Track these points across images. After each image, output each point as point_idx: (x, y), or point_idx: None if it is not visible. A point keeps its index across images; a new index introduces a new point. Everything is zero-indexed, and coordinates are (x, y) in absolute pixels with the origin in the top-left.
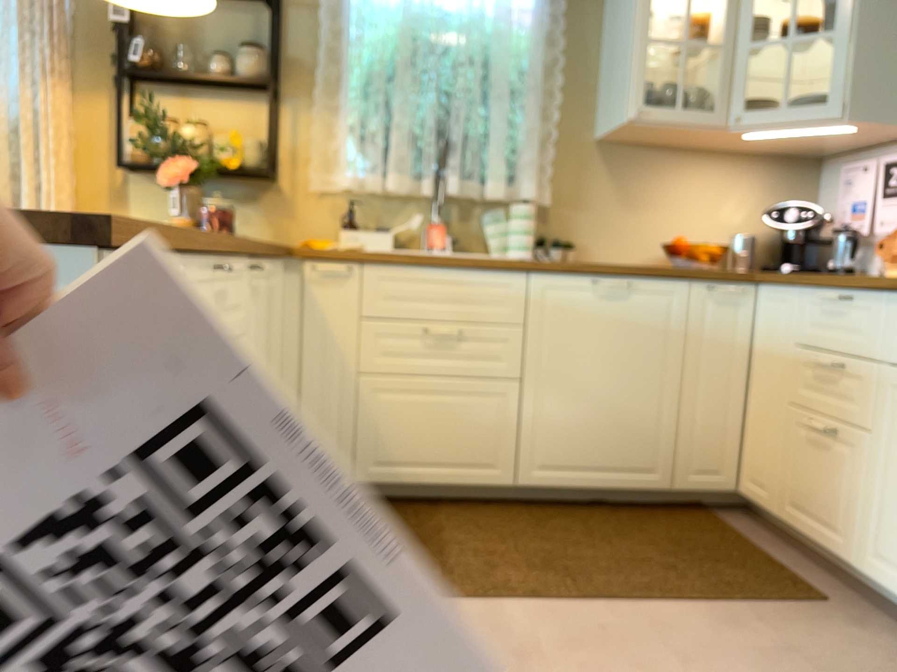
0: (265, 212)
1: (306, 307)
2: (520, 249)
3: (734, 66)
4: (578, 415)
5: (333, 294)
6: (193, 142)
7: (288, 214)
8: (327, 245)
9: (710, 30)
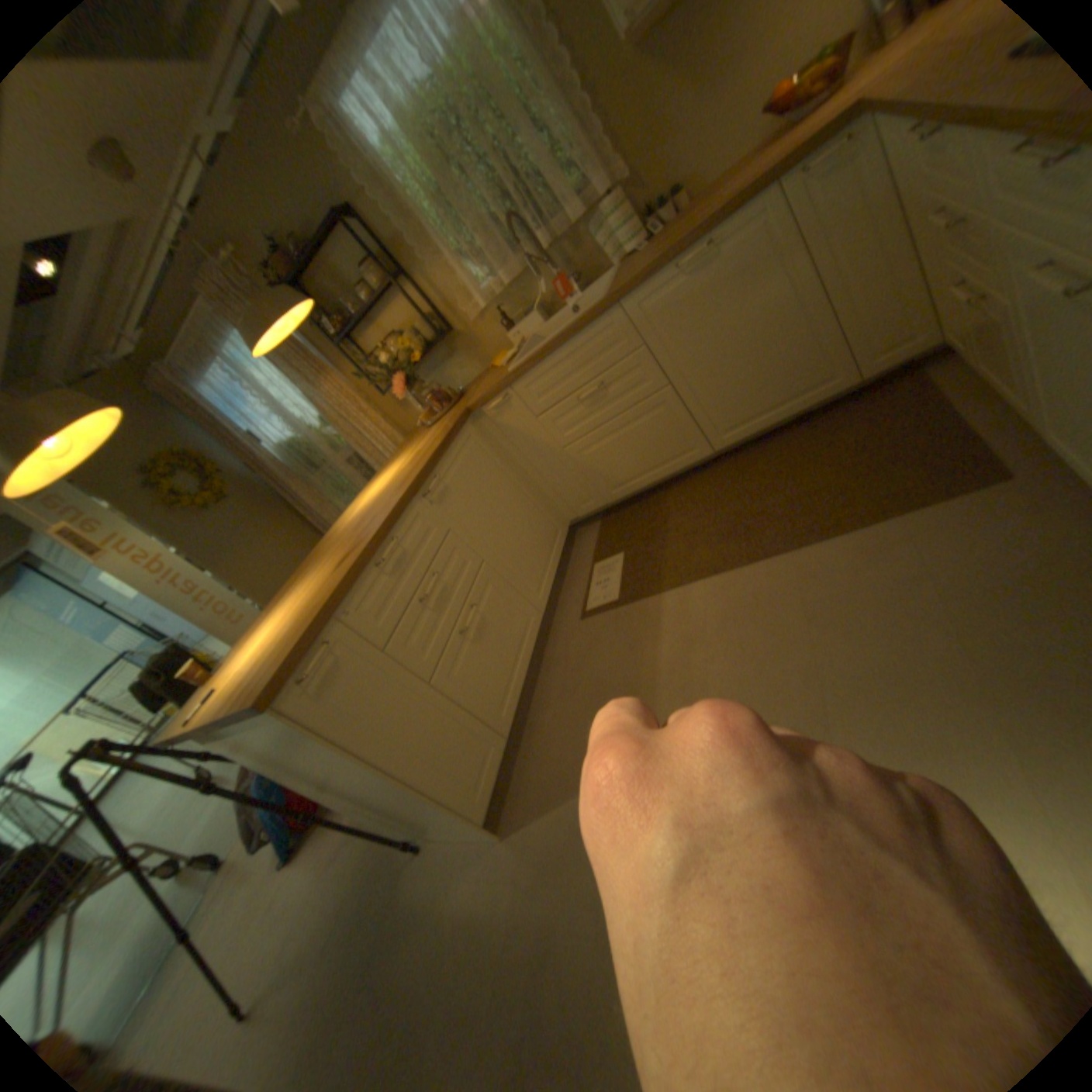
0: (465, 353)
1: (506, 431)
2: (629, 243)
3: None
4: (734, 378)
5: (512, 414)
6: (396, 352)
7: (476, 344)
8: (502, 359)
9: None
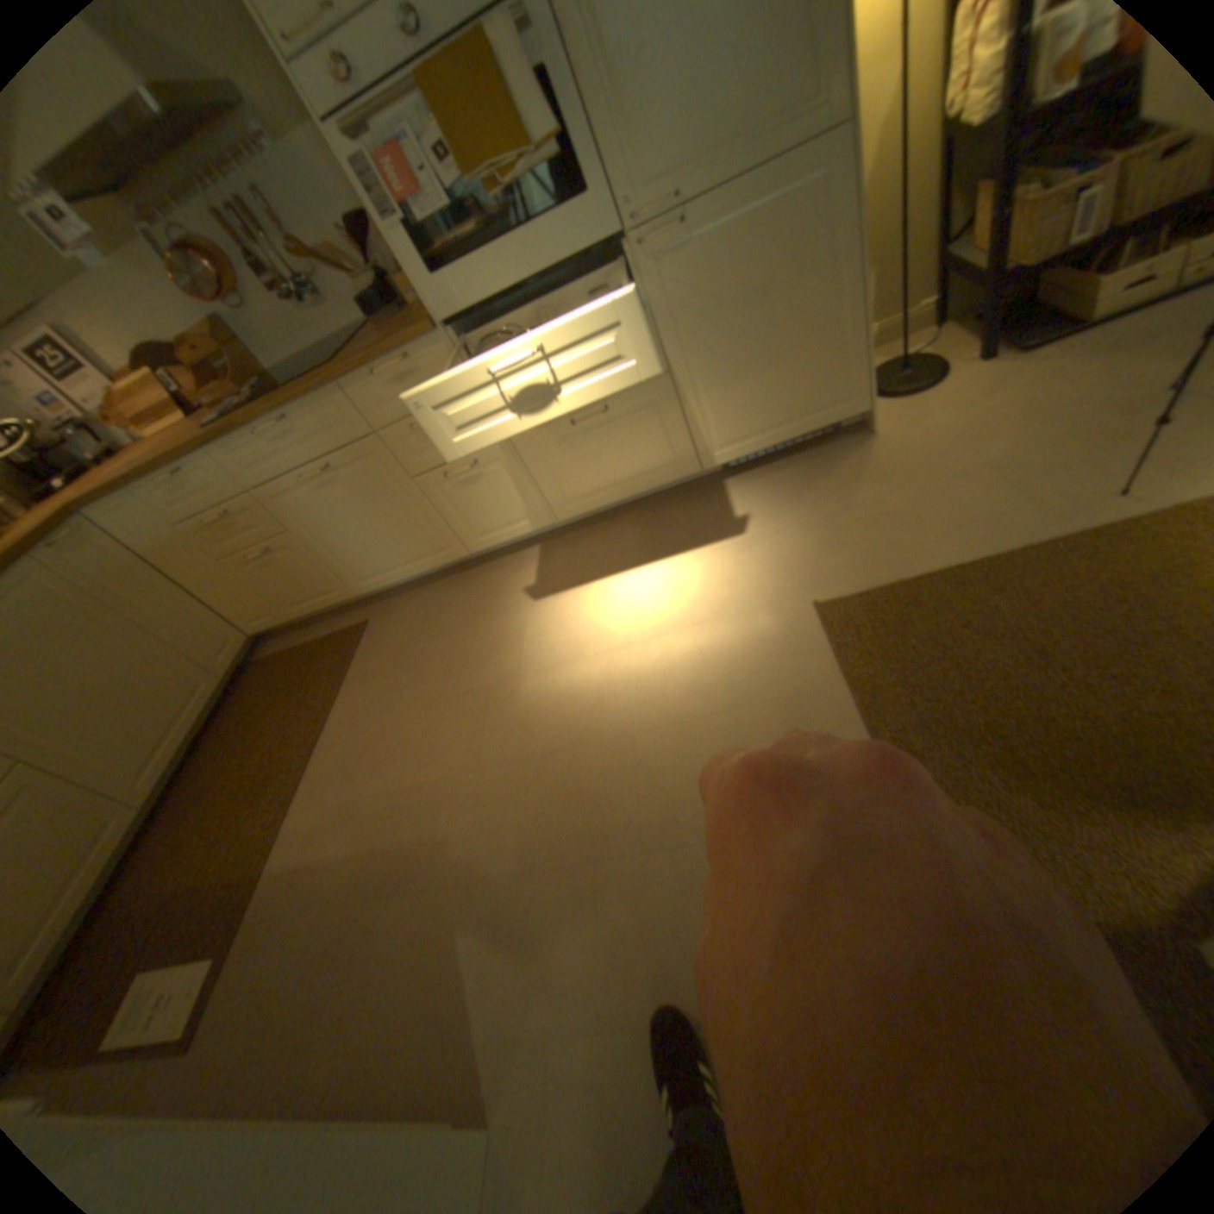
0: None
1: None
2: None
3: None
4: (104, 722)
5: None
6: None
7: None
8: None
9: None
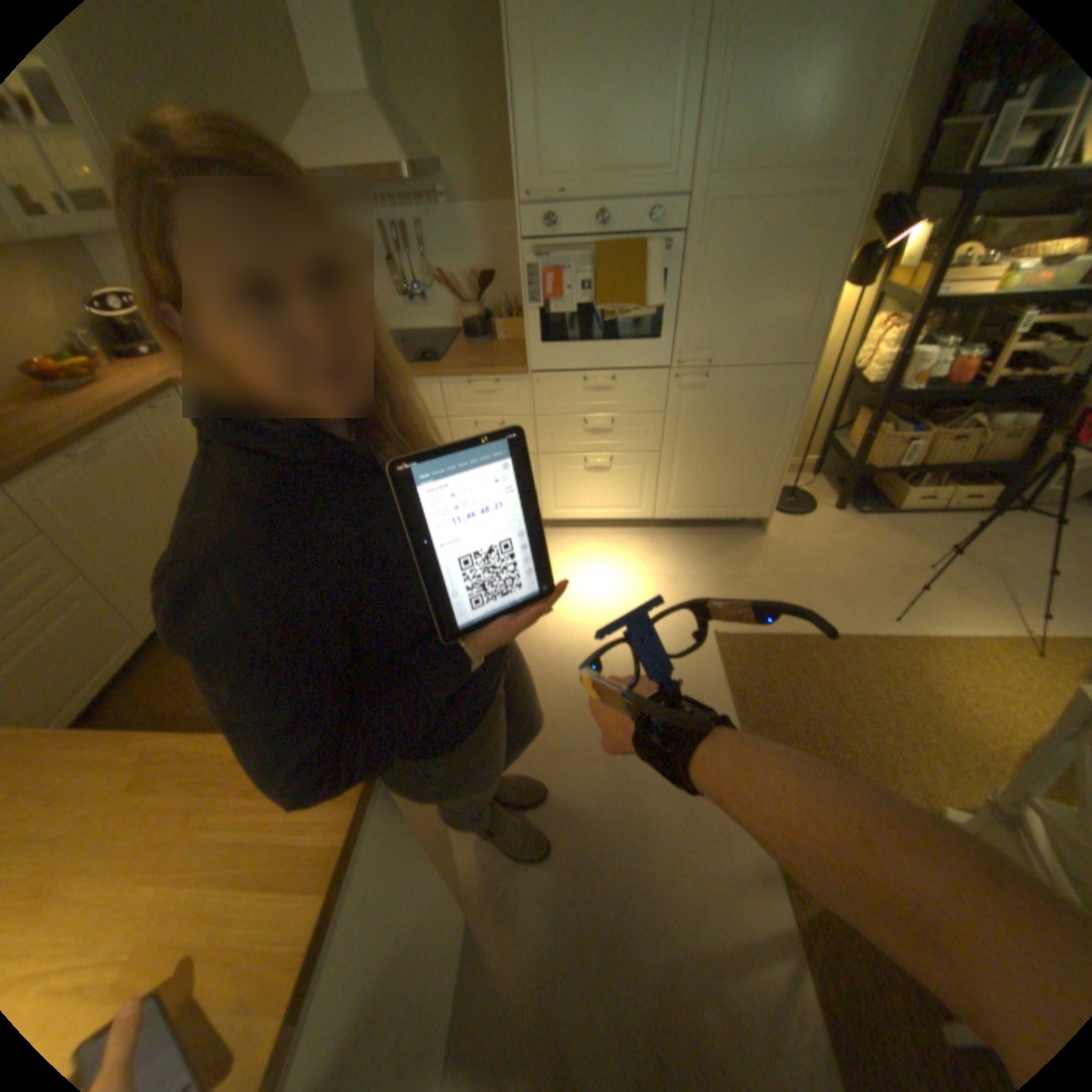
0: None
1: None
2: None
3: None
4: (140, 561)
5: None
6: None
7: None
8: None
9: None
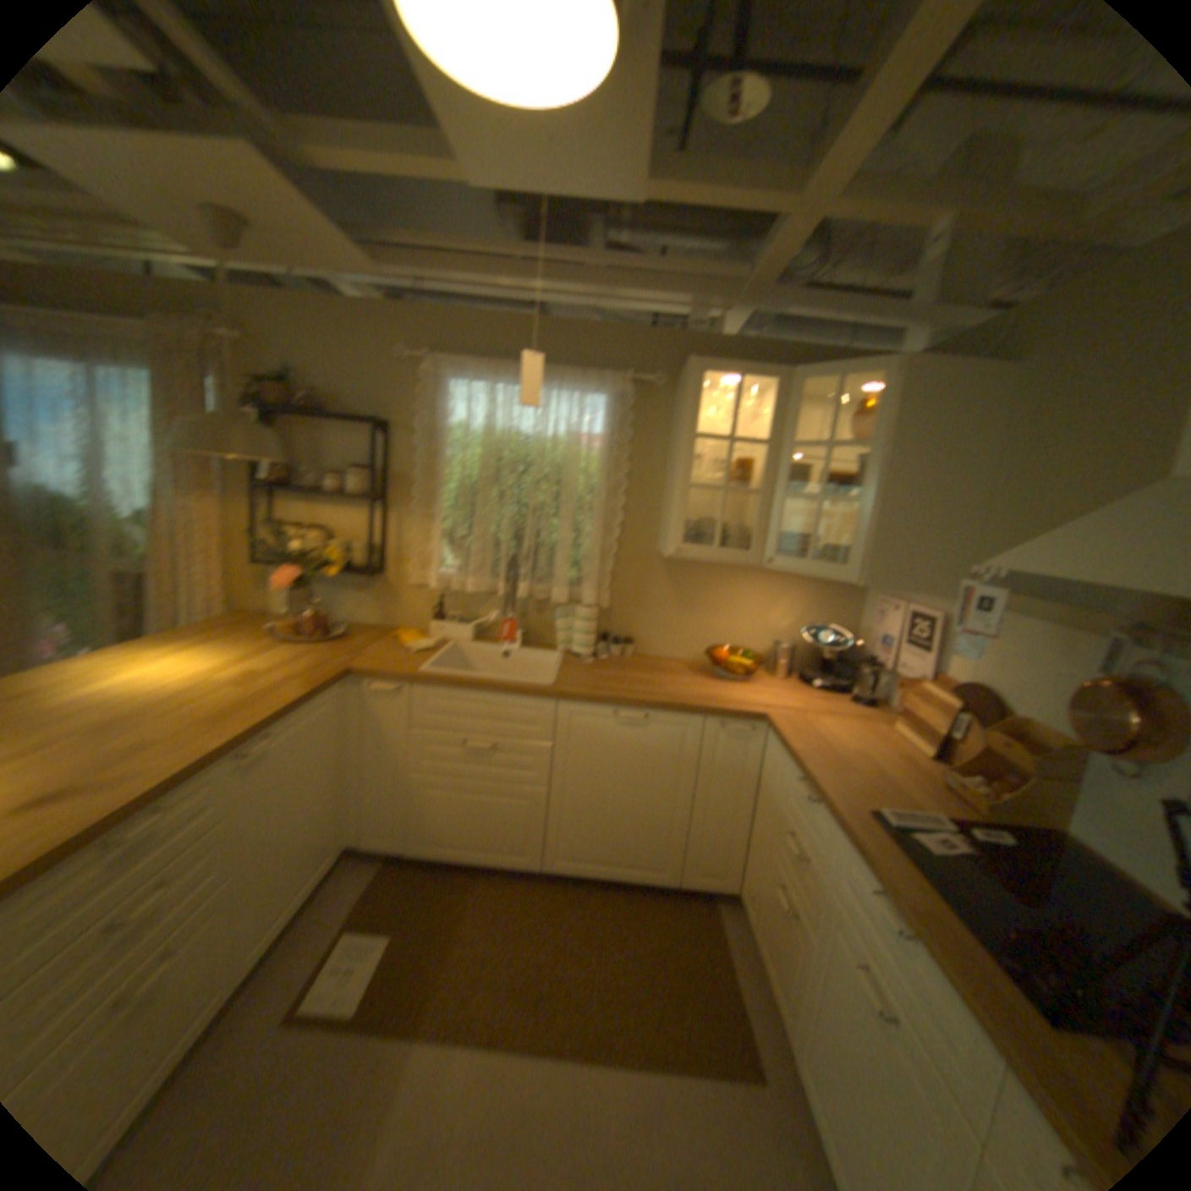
0: (371, 601)
1: (361, 719)
2: (576, 650)
3: (769, 512)
4: (594, 824)
5: (384, 710)
6: (304, 548)
7: (389, 603)
8: (407, 643)
9: (749, 476)
